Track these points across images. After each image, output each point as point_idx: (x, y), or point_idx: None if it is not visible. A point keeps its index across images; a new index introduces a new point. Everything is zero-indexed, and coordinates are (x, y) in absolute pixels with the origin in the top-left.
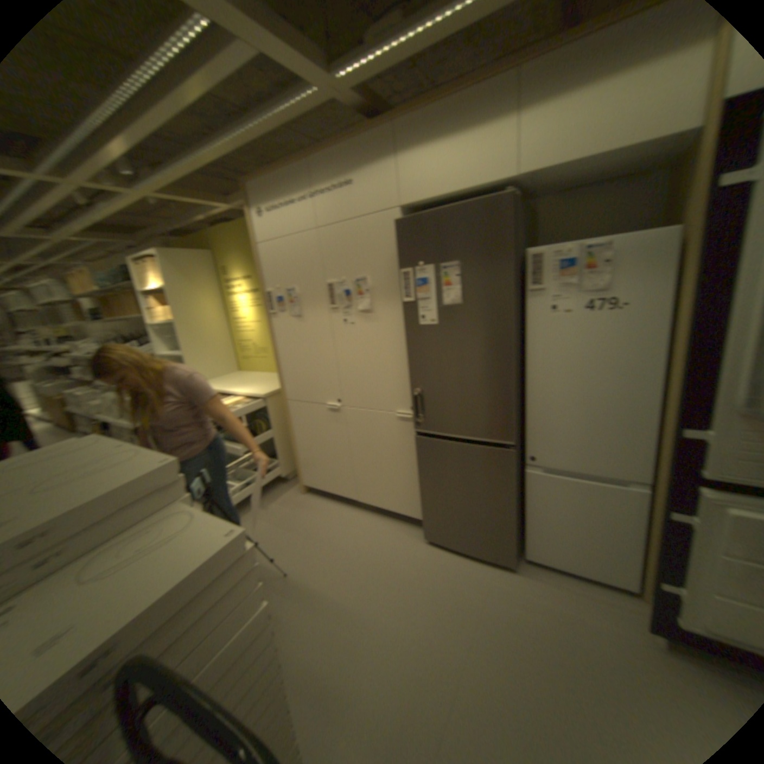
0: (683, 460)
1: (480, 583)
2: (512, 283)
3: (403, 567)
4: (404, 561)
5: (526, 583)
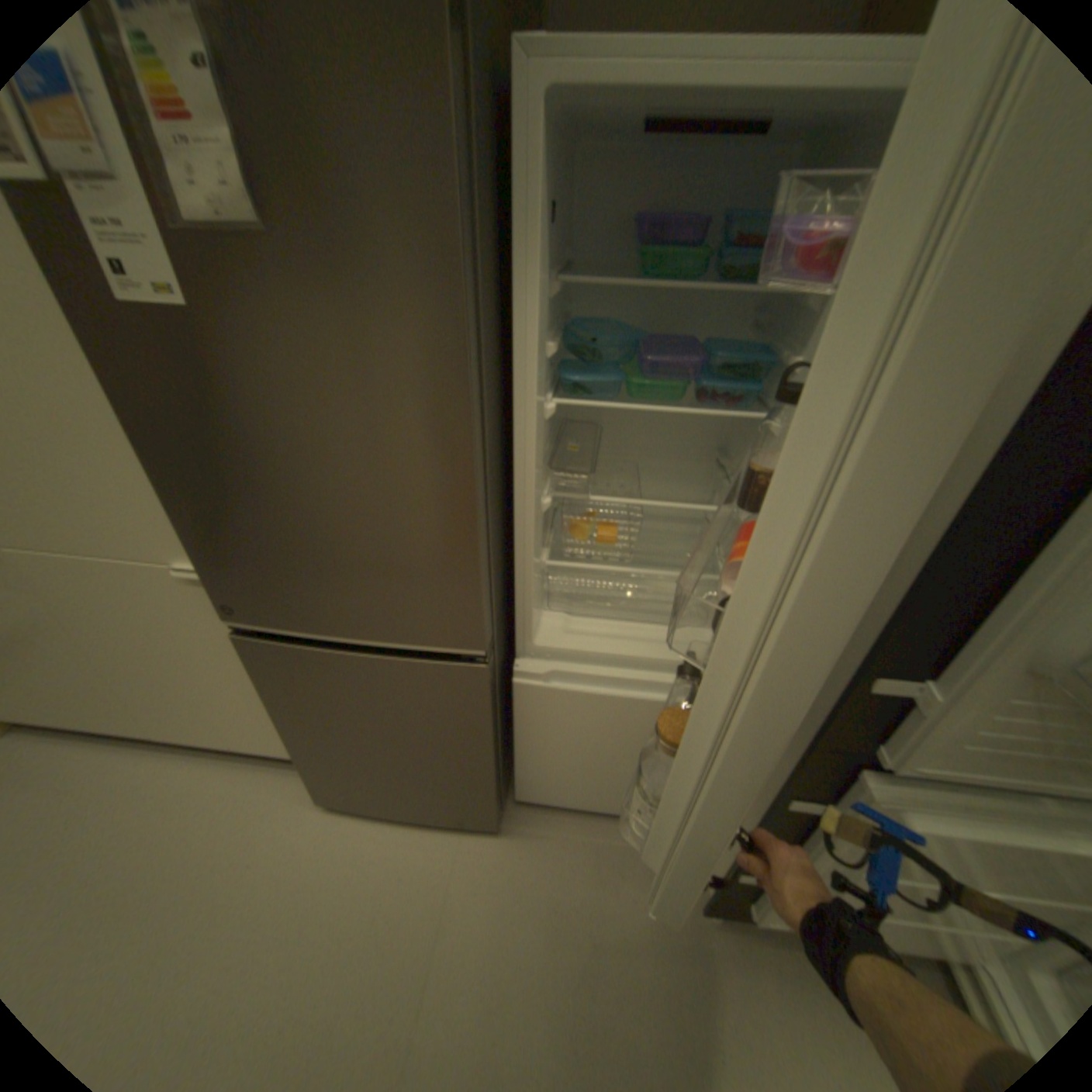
0: (850, 725)
1: (431, 878)
2: (452, 148)
3: (264, 892)
4: (266, 872)
5: (514, 850)
